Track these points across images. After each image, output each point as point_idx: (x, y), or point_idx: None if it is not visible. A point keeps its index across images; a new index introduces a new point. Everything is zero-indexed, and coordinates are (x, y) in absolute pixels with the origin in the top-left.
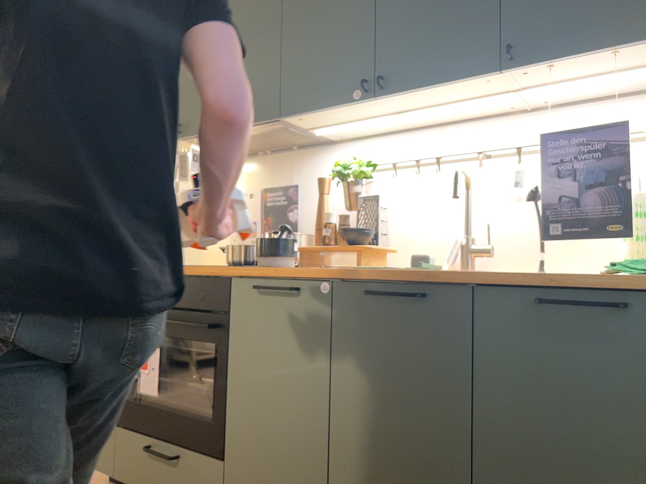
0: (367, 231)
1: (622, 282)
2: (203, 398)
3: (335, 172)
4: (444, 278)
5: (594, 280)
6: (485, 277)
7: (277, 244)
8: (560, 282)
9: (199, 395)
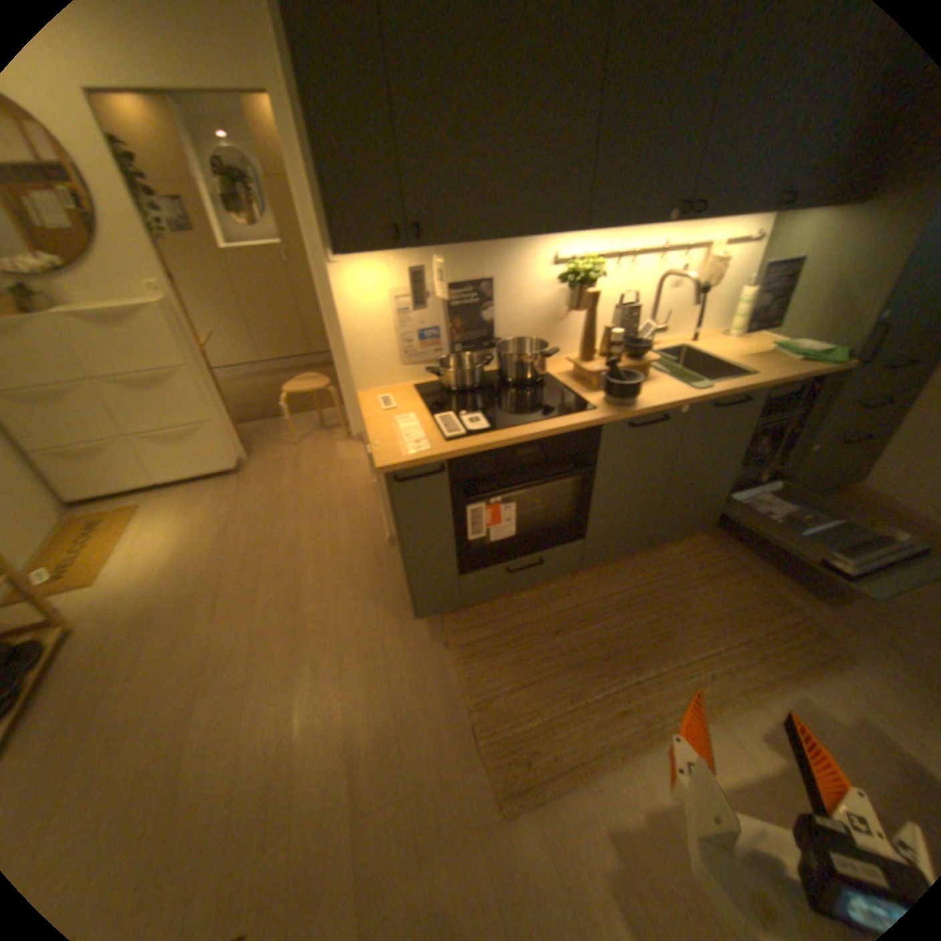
0: (643, 342)
1: (823, 369)
2: (545, 512)
3: (579, 277)
4: (761, 386)
5: (813, 369)
6: (782, 381)
7: (637, 383)
8: (809, 375)
9: (544, 513)
